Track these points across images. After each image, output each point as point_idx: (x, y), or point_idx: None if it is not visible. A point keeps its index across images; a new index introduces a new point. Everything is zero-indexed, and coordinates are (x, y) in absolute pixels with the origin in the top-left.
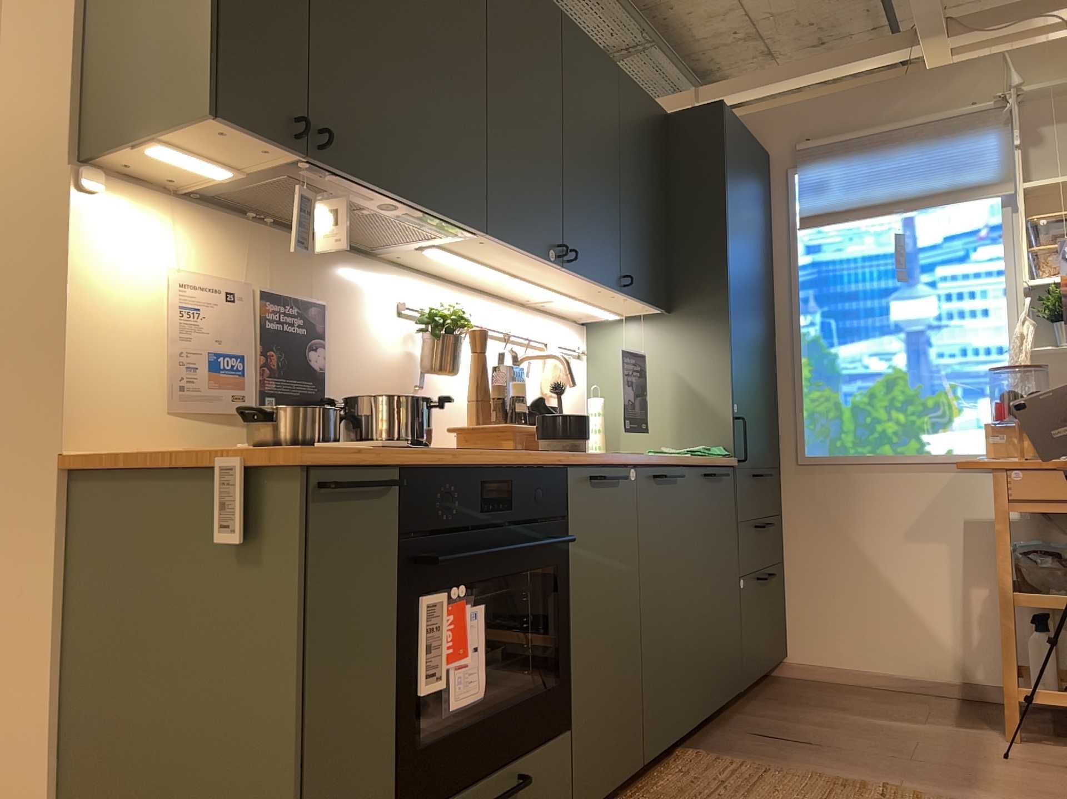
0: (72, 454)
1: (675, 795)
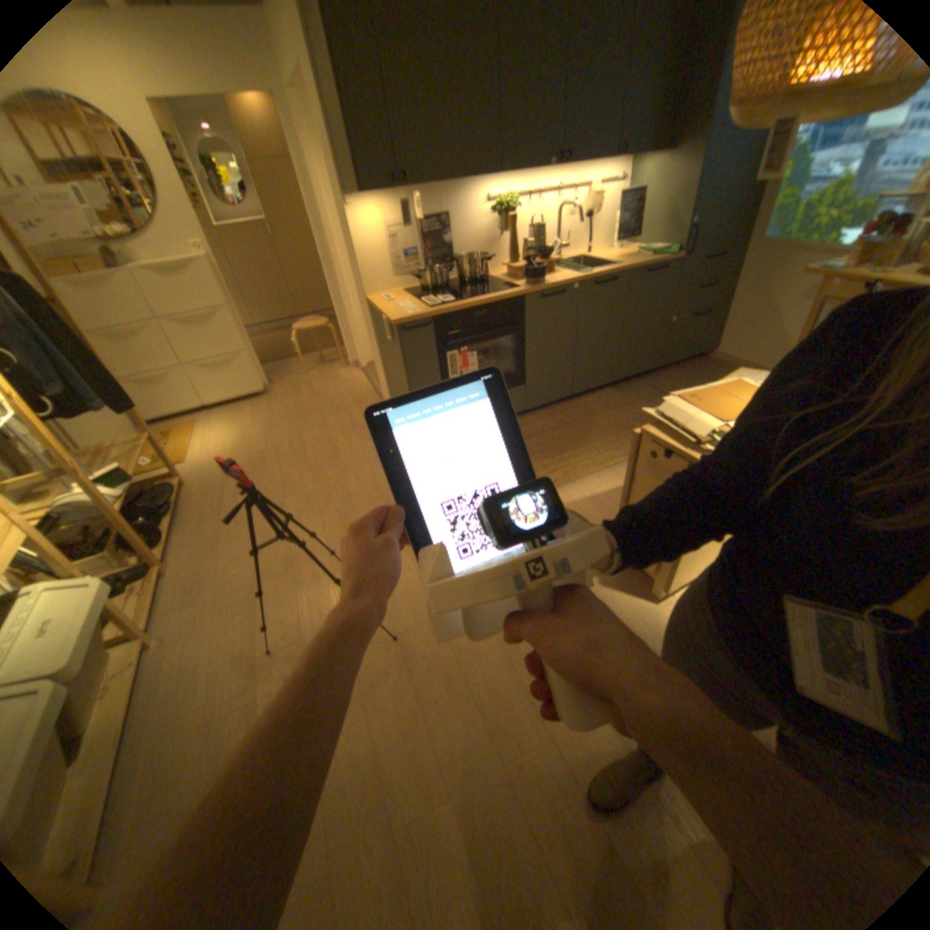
0: (367, 297)
1: (581, 406)
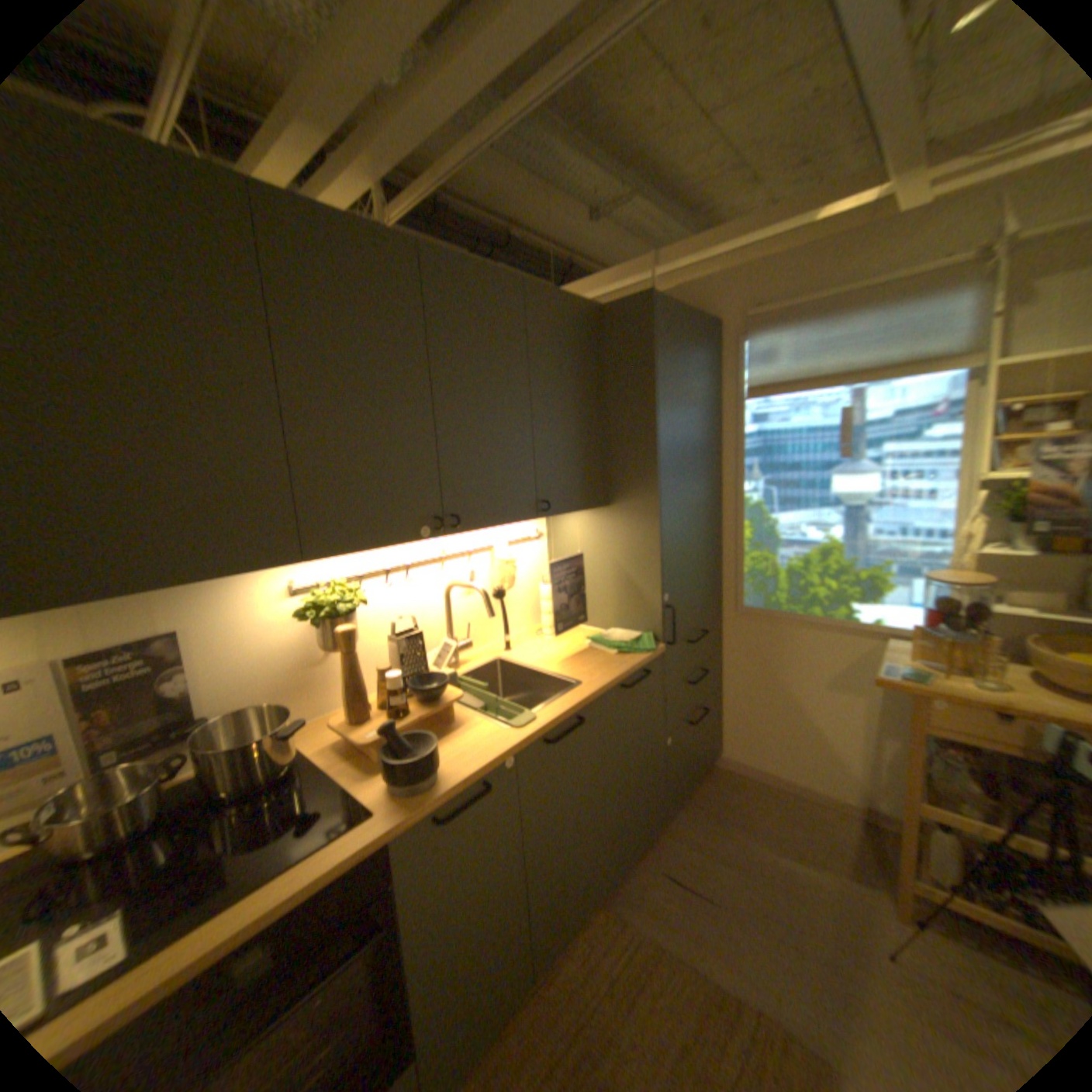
0: None
1: (565, 1007)
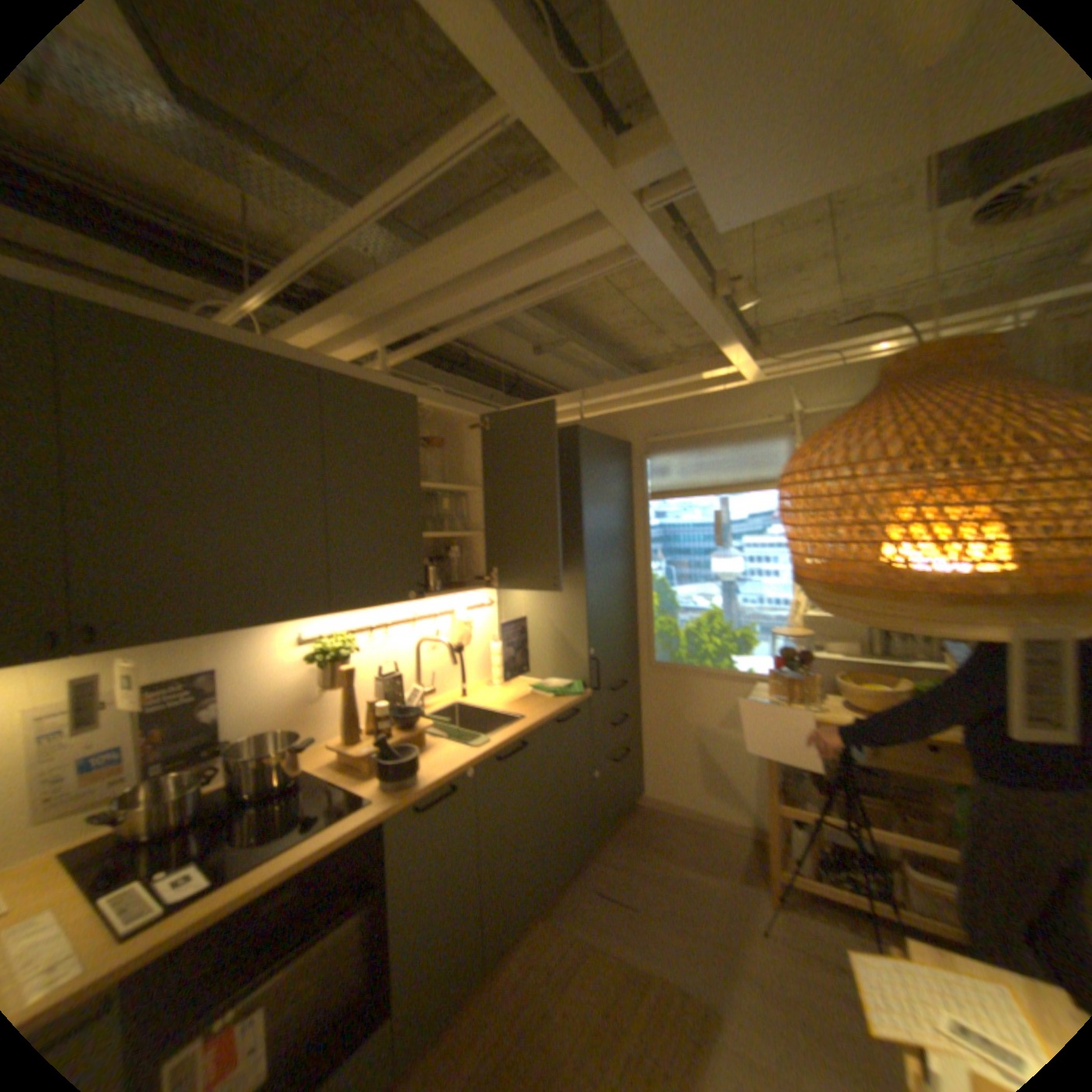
0: None
1: (509, 996)
